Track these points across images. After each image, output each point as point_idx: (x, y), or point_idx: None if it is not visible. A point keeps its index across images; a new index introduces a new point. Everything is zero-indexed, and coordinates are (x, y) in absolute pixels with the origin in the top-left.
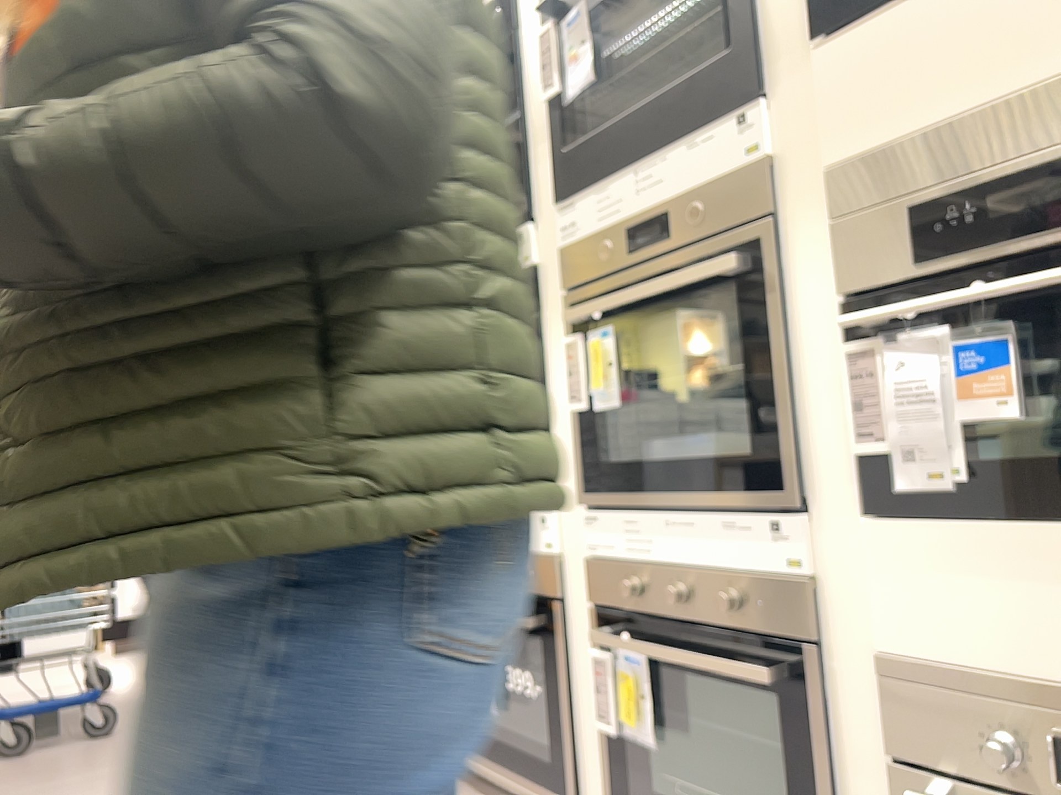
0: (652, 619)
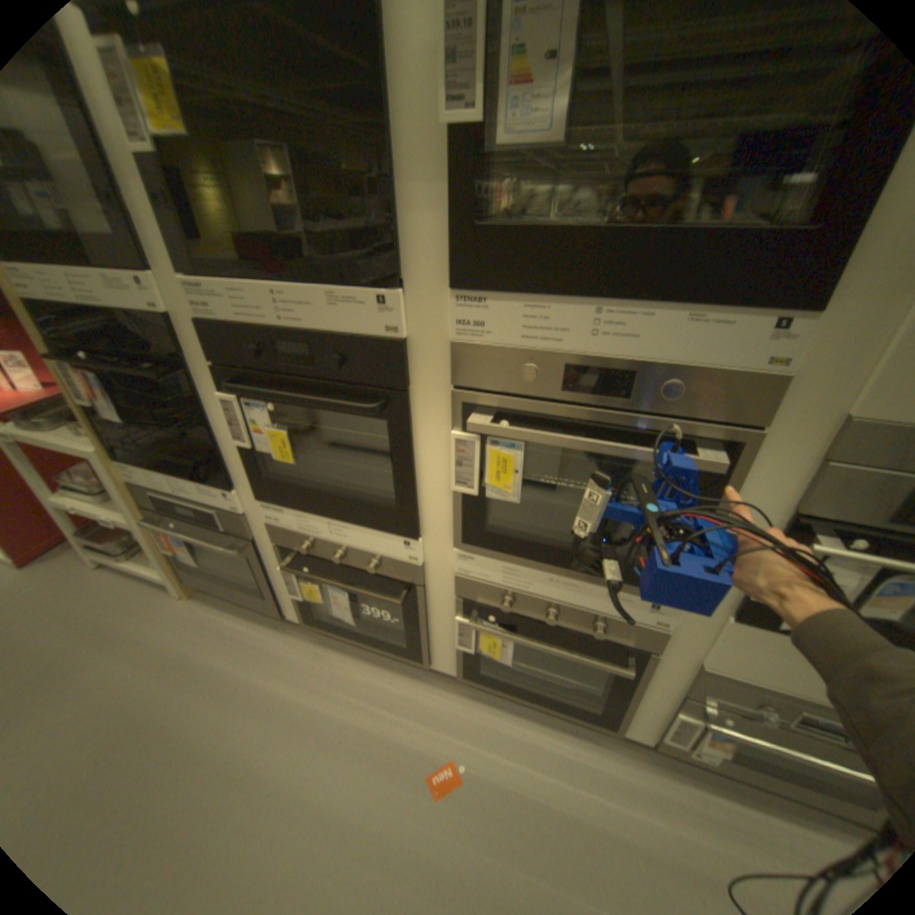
0: (514, 612)
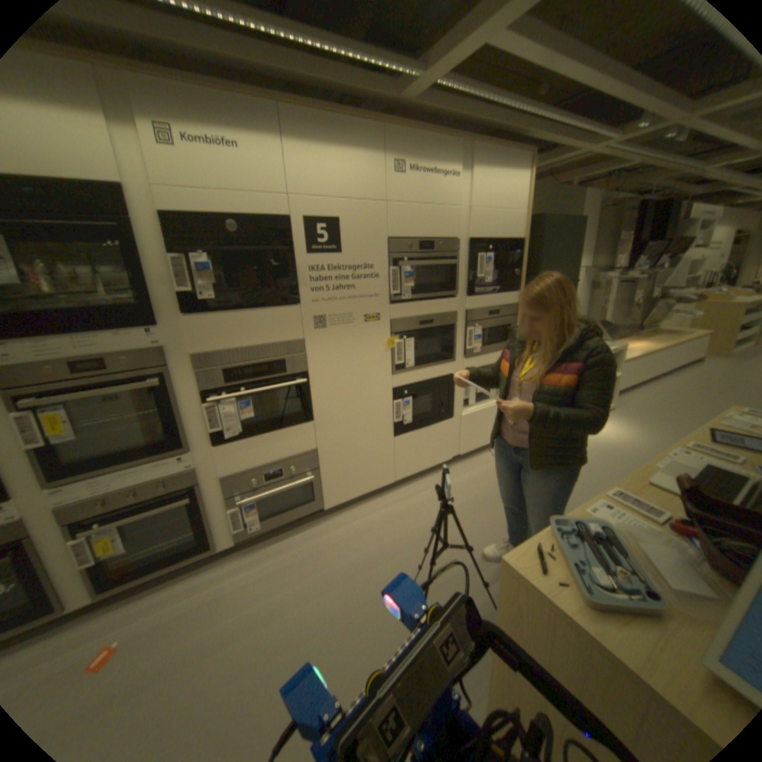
0: (108, 513)
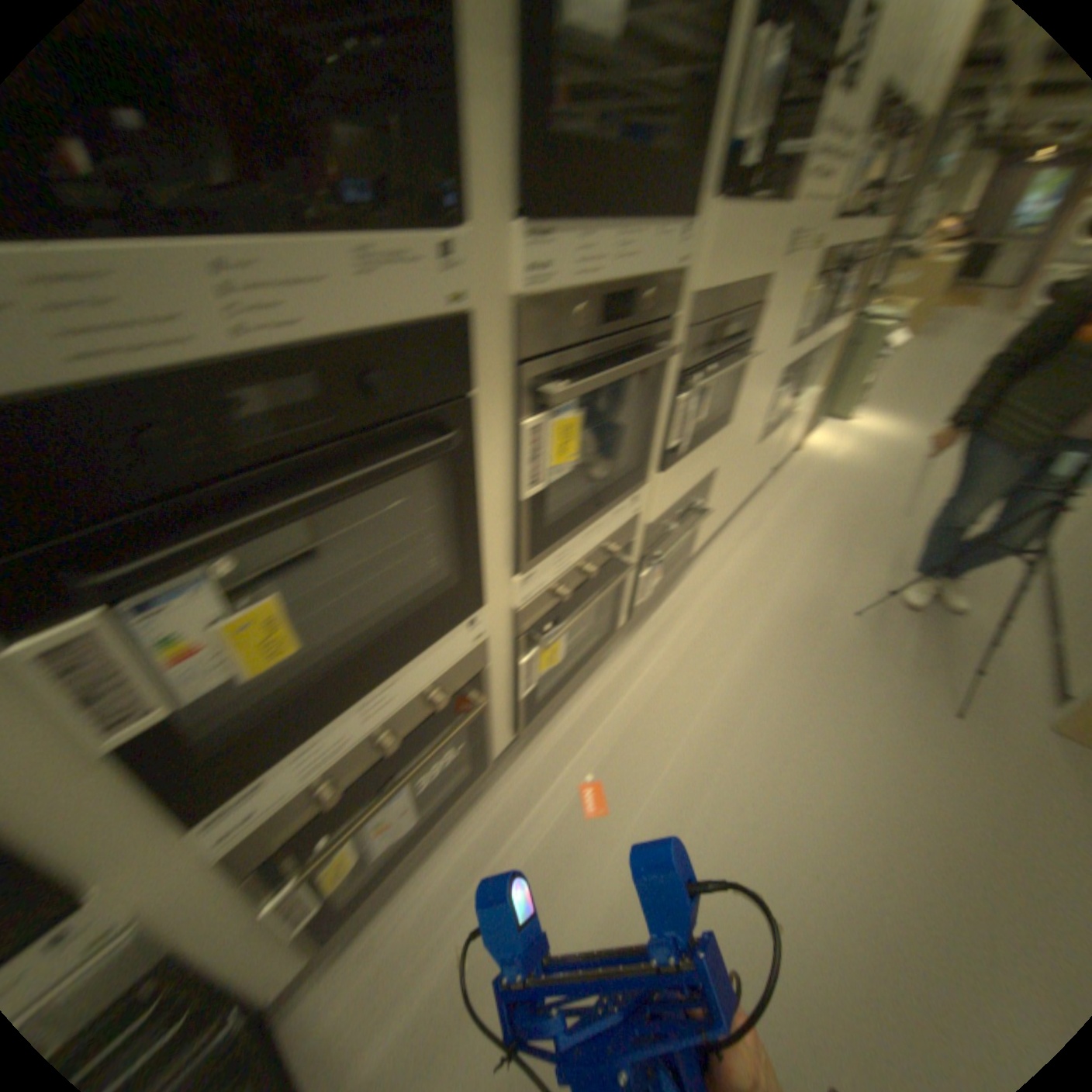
0: (559, 599)
